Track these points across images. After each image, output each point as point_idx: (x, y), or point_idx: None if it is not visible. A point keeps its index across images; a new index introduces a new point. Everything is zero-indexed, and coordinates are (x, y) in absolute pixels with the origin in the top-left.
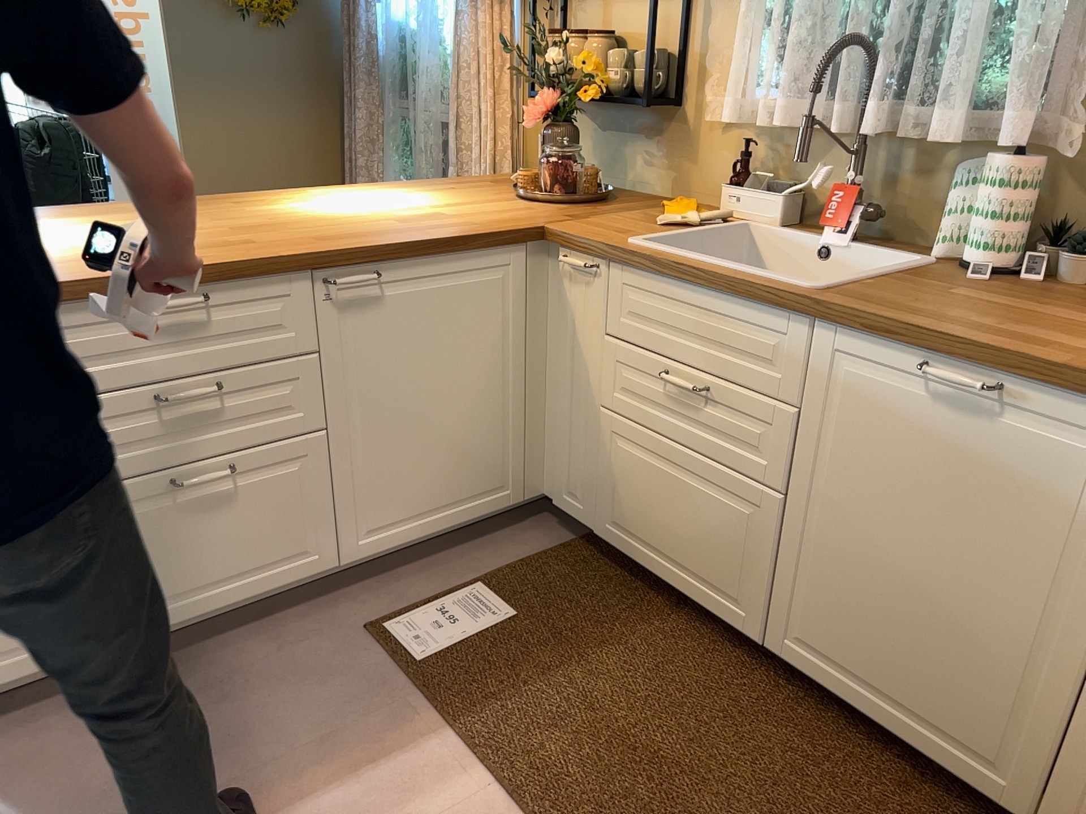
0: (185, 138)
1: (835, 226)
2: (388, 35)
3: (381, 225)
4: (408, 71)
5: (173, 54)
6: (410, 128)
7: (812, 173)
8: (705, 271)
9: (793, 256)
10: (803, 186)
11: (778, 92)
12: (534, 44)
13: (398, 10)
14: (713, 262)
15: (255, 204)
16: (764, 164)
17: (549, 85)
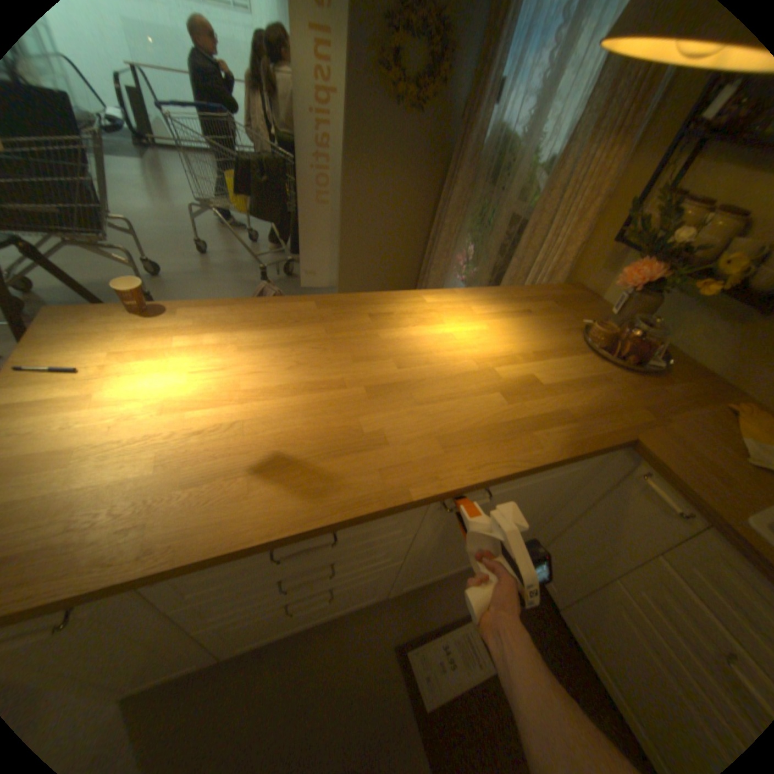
0: (342, 185)
1: None
2: (495, 131)
3: (492, 405)
4: (500, 163)
5: (345, 123)
6: (486, 205)
7: None
8: None
9: None
10: None
11: None
12: (662, 205)
13: (510, 112)
14: None
15: (384, 320)
16: None
17: (666, 255)
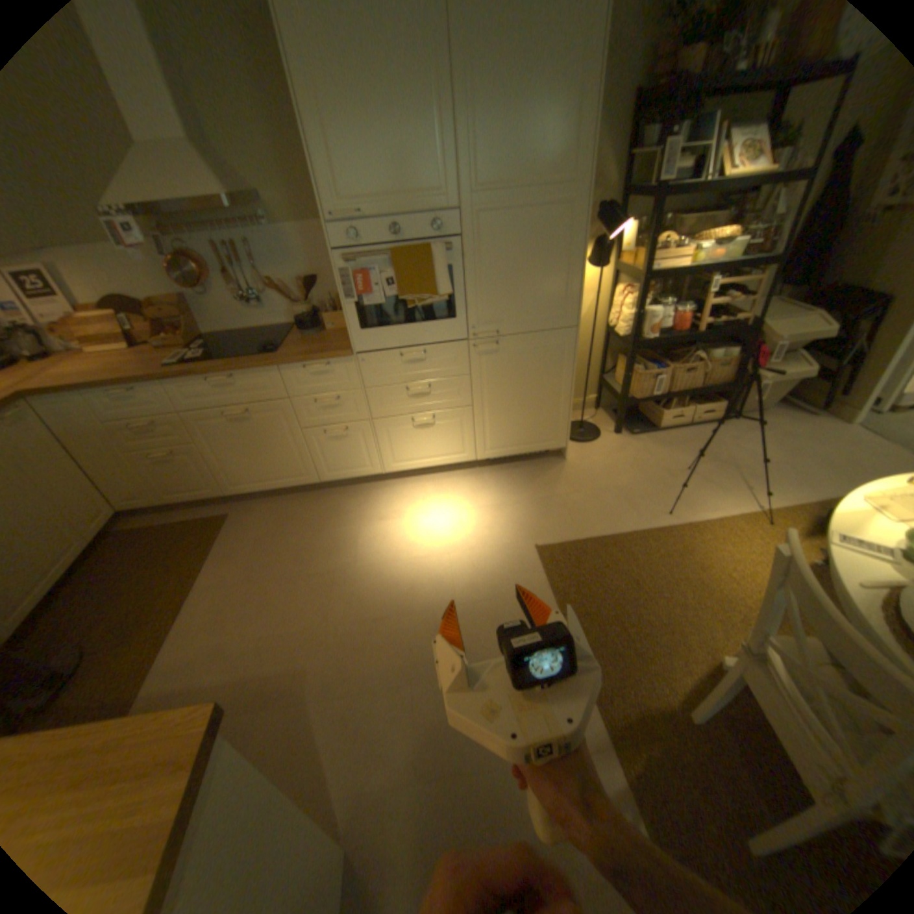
0: None
1: None
2: None
3: None
4: None
5: None
6: None
7: None
8: None
9: None
10: None
11: None
12: None
13: None
14: None
15: None
16: None
17: None
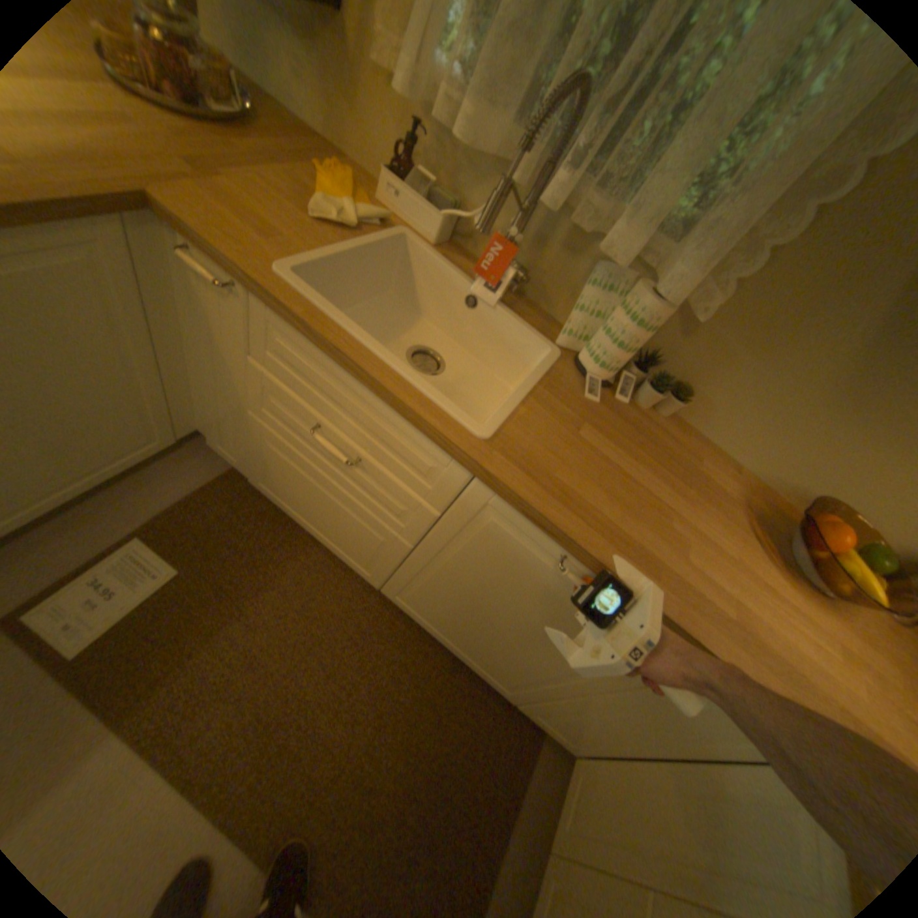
0: None
1: (490, 281)
2: None
3: None
4: None
5: None
6: None
7: (476, 192)
8: (370, 371)
9: (445, 290)
10: (468, 216)
11: (468, 77)
12: None
13: None
14: (379, 355)
15: None
16: (430, 154)
17: None
